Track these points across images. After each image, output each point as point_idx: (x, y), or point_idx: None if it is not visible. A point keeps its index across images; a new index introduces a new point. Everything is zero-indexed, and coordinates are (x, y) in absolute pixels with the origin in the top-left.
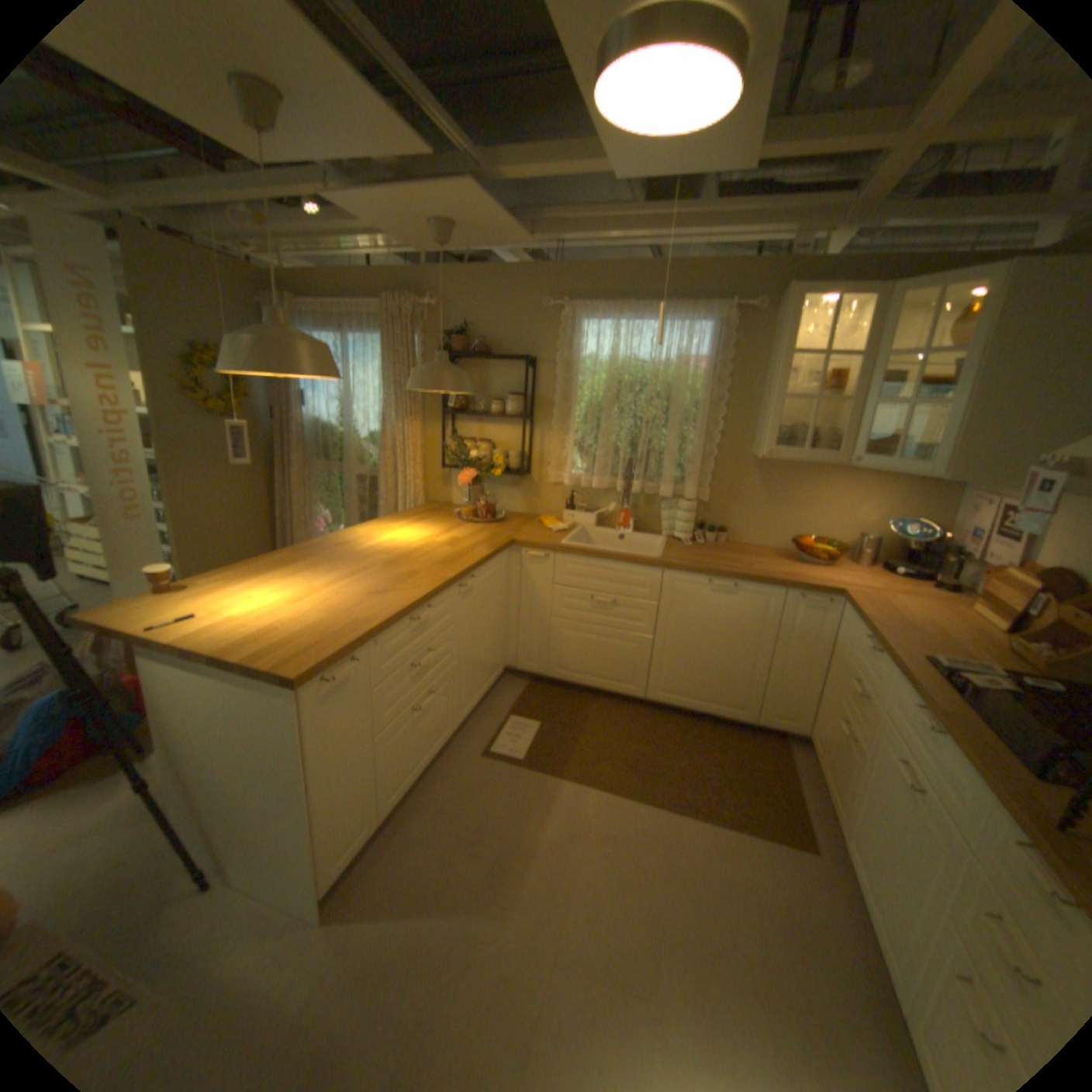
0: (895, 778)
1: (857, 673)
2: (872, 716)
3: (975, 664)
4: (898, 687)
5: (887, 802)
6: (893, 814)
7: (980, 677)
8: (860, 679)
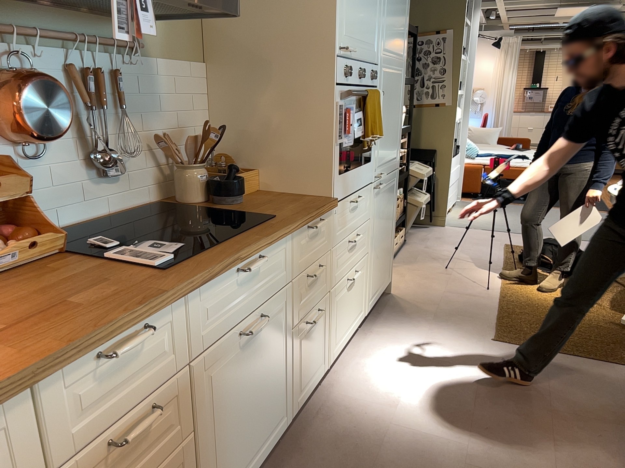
0: (231, 368)
1: (80, 461)
2: (166, 409)
3: (119, 259)
4: (194, 312)
5: (232, 397)
6: (241, 388)
7: (148, 253)
8: (106, 442)
